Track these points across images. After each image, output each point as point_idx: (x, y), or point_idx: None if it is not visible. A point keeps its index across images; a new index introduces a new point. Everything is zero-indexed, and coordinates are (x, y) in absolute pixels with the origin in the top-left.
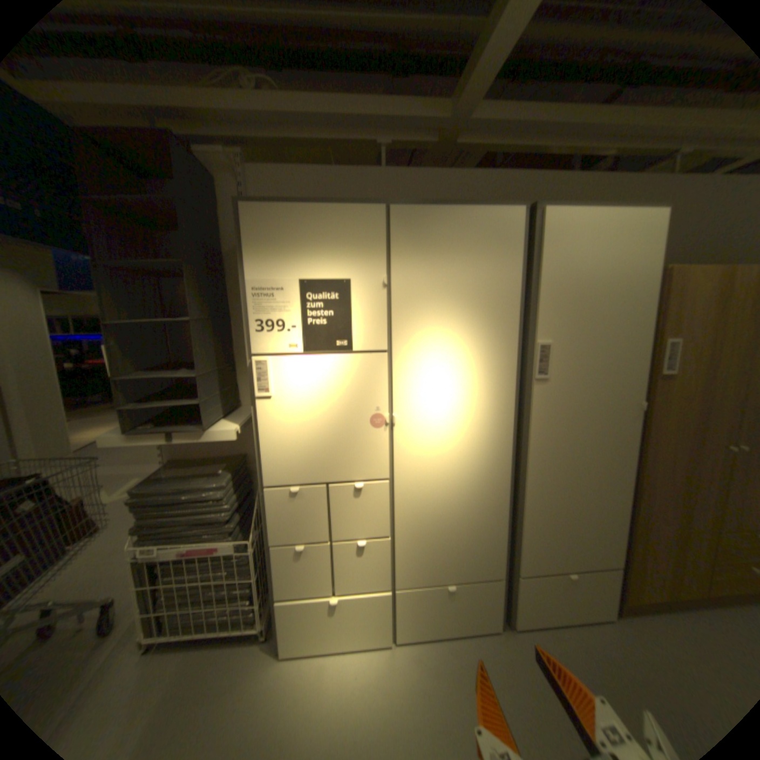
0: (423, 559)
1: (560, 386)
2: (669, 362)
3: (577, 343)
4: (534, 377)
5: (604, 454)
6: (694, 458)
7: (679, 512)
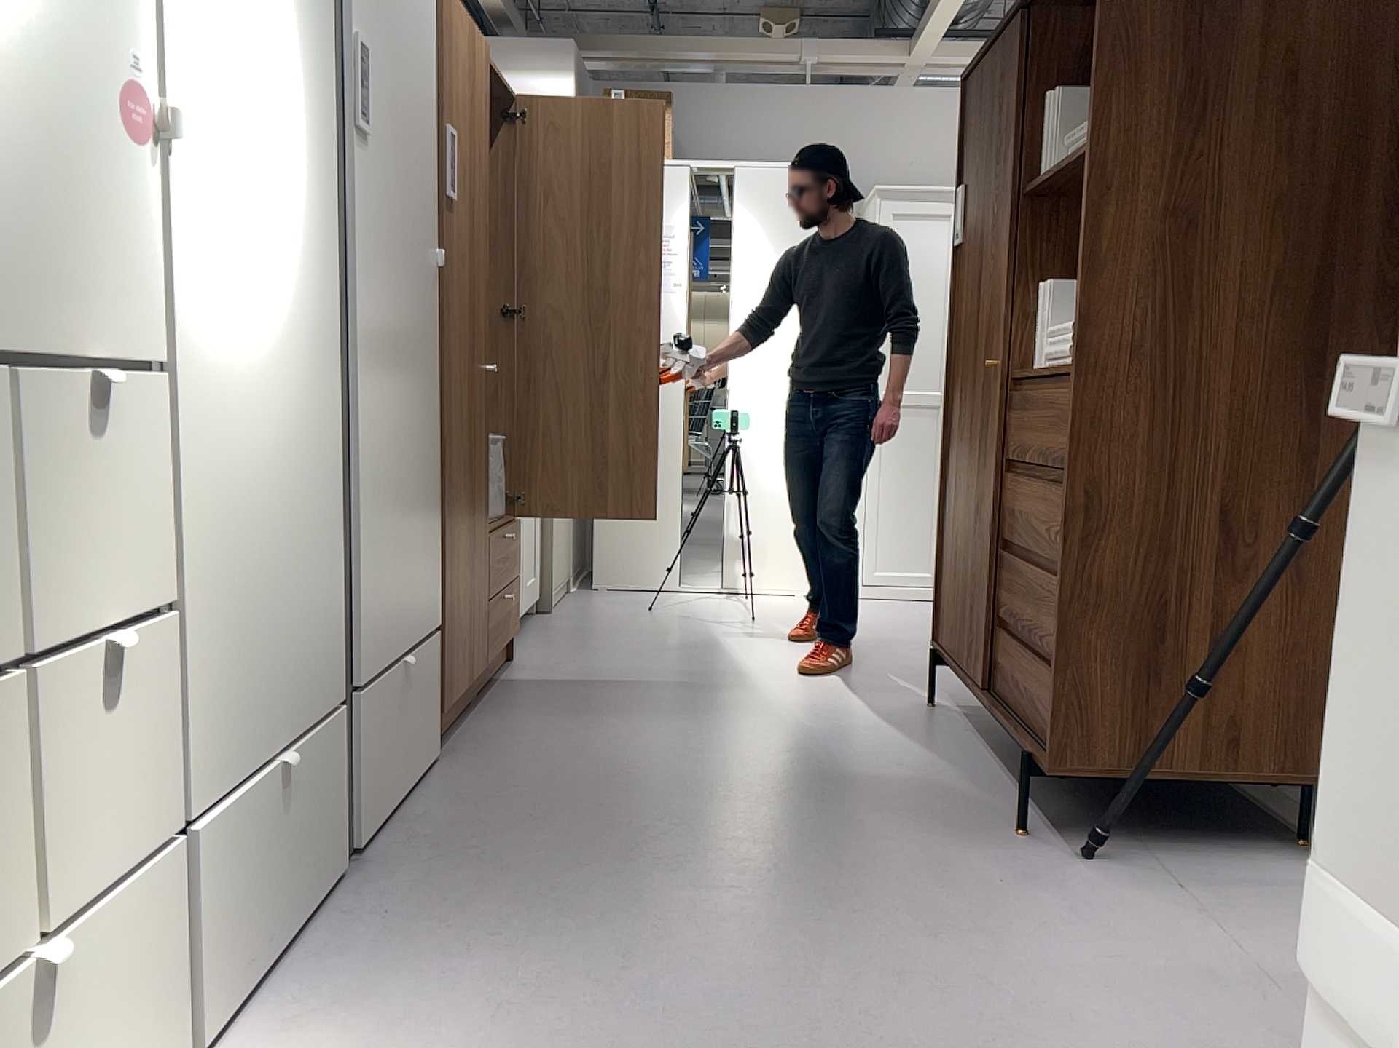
0: (228, 680)
1: (374, 165)
2: (450, 171)
3: (384, 68)
4: (349, 121)
5: (415, 353)
6: (469, 380)
7: (465, 492)
